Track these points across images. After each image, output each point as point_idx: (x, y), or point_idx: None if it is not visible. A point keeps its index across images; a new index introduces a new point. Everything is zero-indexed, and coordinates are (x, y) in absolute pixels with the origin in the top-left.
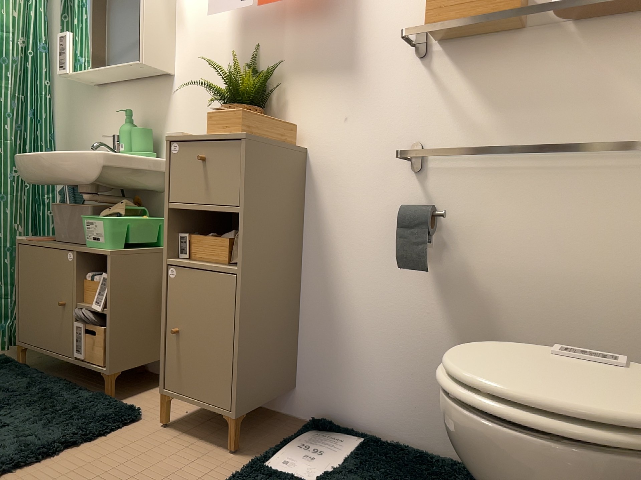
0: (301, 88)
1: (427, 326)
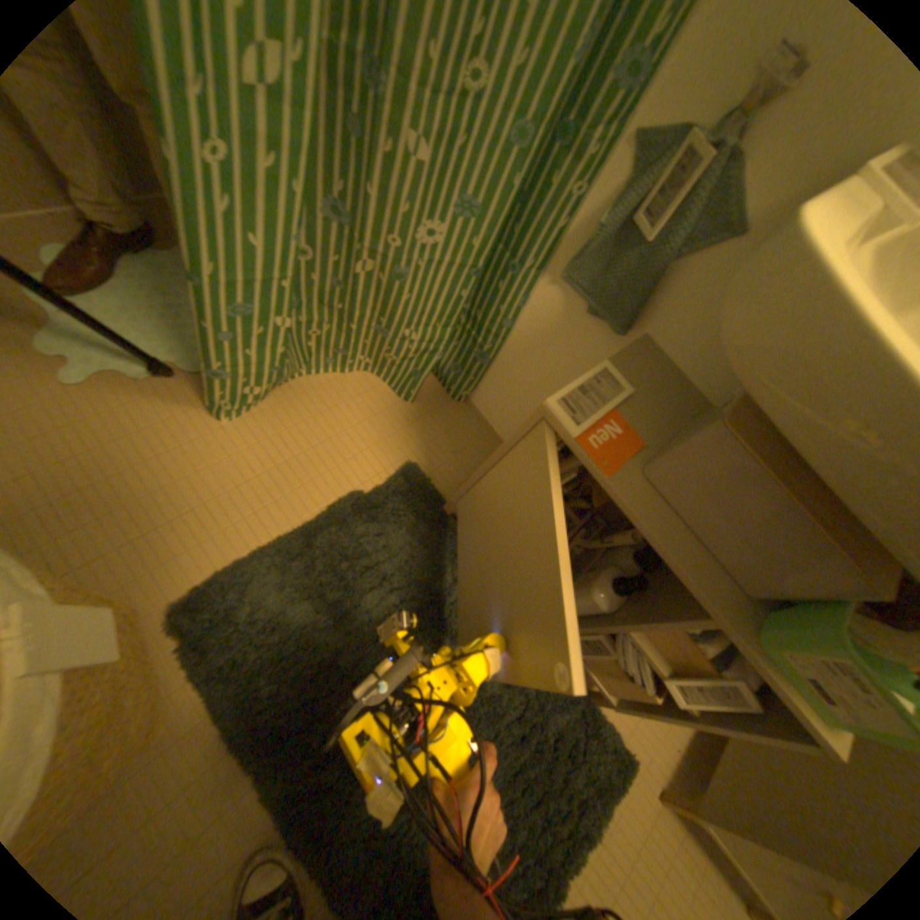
0: None
1: None
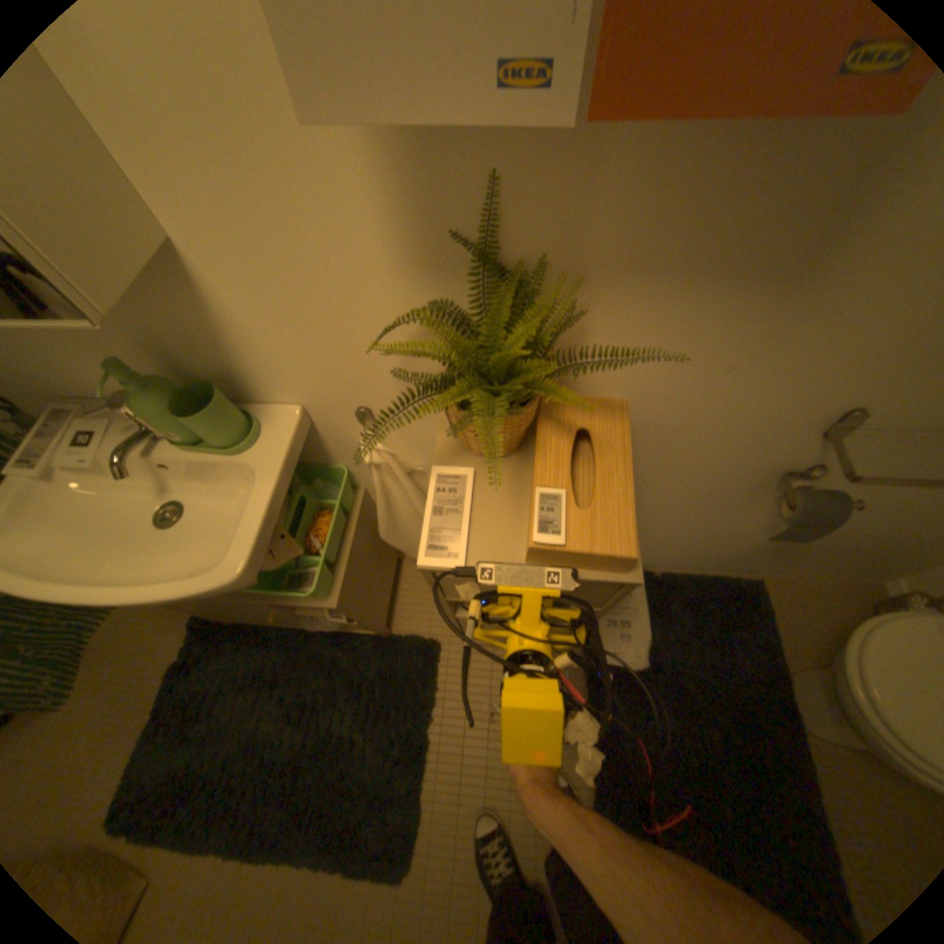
0: (634, 301)
1: (739, 532)
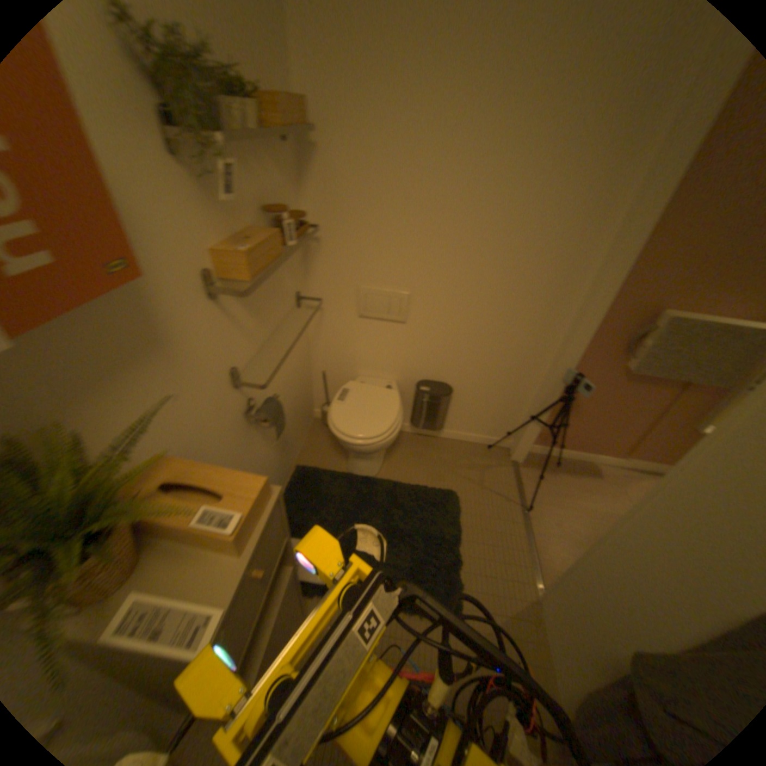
0: (99, 408)
1: (265, 458)
